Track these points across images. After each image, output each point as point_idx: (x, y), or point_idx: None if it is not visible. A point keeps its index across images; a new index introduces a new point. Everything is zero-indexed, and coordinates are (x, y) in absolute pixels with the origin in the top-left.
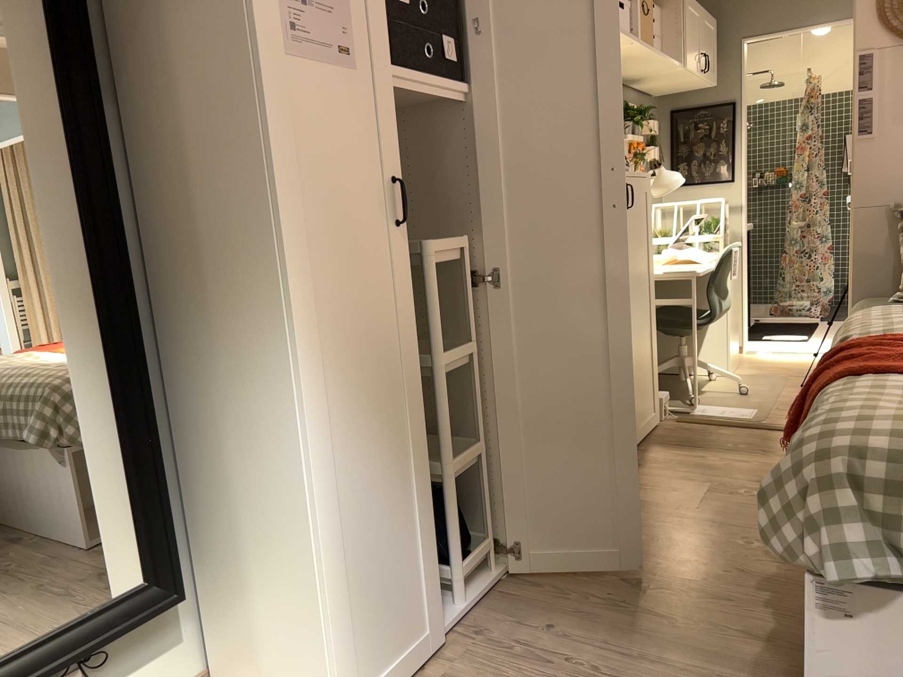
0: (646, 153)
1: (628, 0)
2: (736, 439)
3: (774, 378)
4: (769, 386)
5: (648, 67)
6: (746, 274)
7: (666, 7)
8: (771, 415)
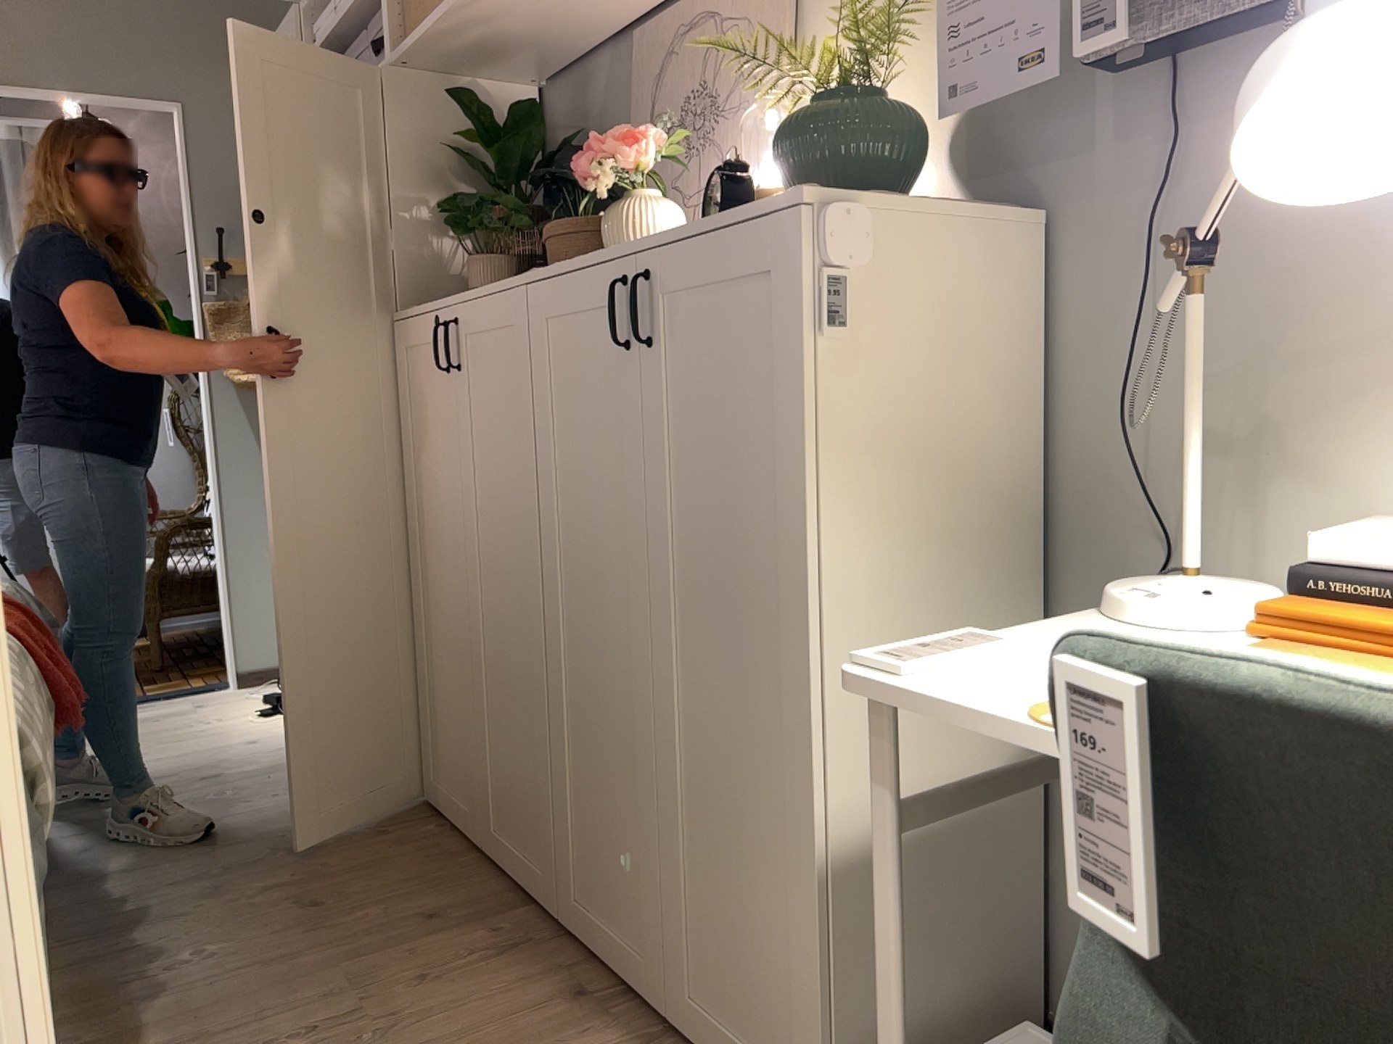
0: None
1: None
2: None
3: None
4: None
5: None
6: None
7: None
8: None
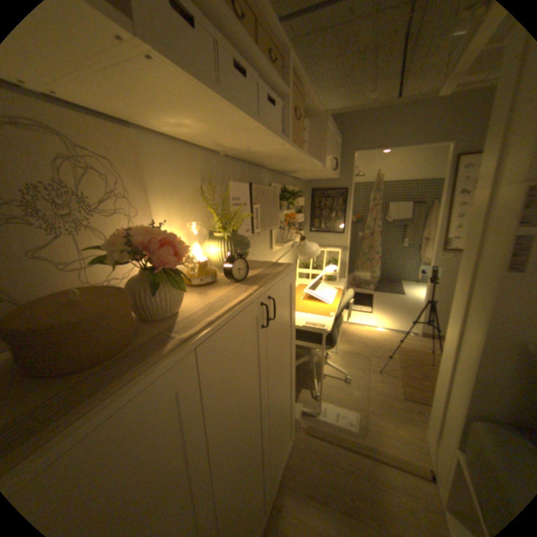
0: (296, 217)
1: (281, 96)
2: (350, 480)
3: (362, 359)
4: (360, 370)
5: (299, 163)
6: (346, 282)
7: (314, 118)
8: (369, 425)
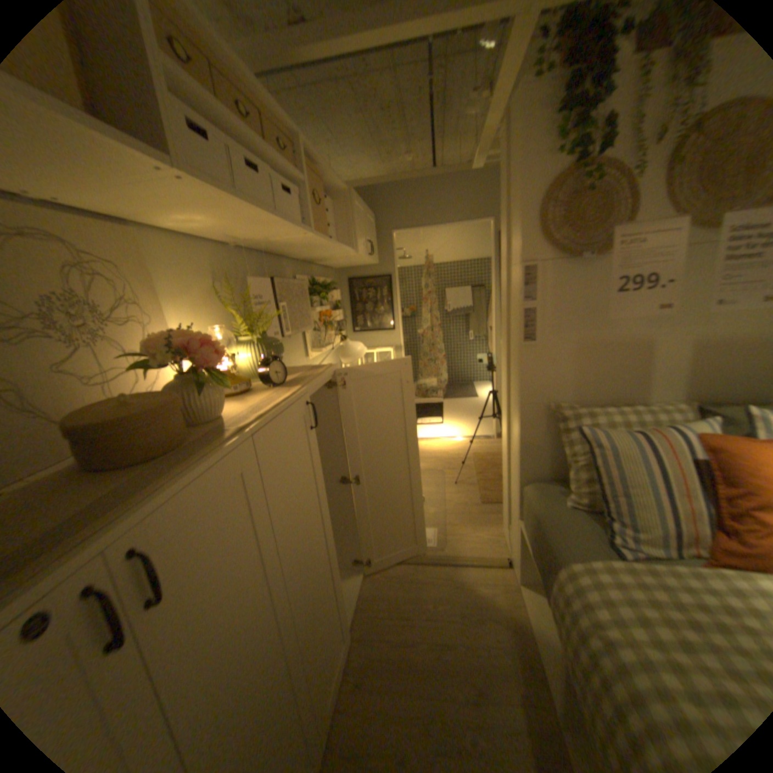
0: (333, 315)
1: (296, 182)
2: (431, 590)
3: (435, 474)
4: (434, 485)
5: (327, 250)
6: None
7: (338, 197)
8: (447, 536)
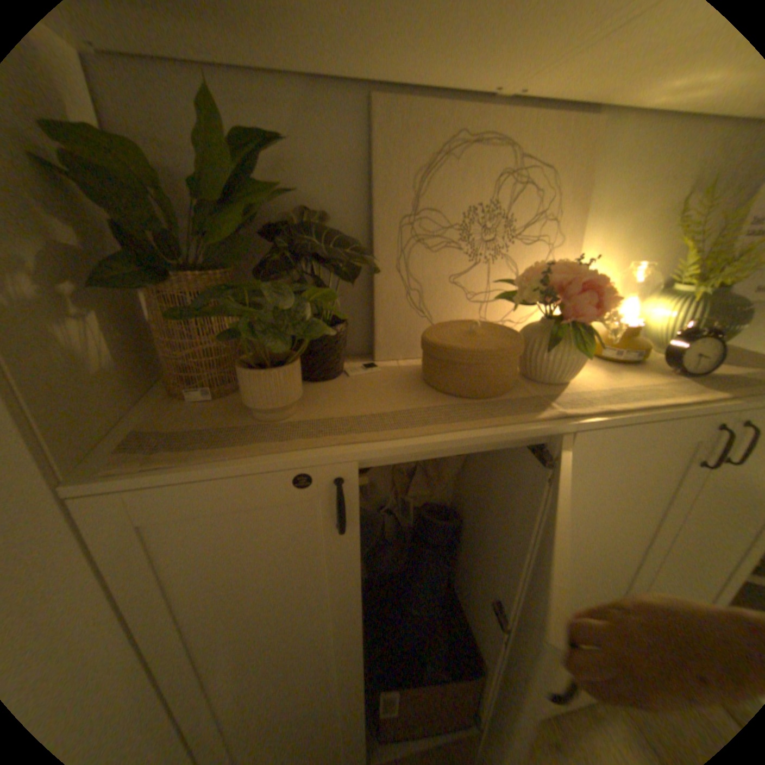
0: None
1: None
2: None
3: None
4: None
5: None
6: None
7: None
8: None
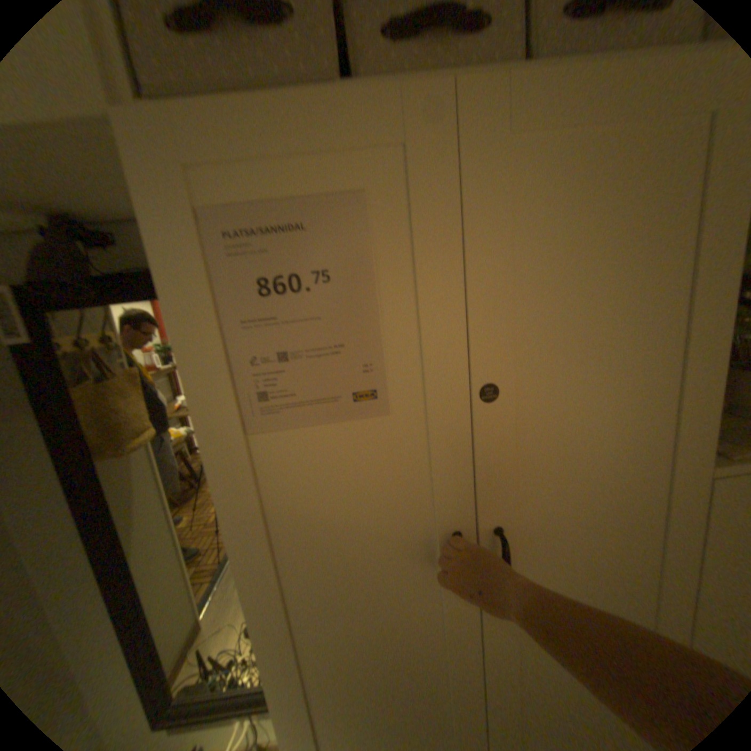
0: None
1: None
2: None
3: None
4: None
5: None
6: None
7: None
8: None
